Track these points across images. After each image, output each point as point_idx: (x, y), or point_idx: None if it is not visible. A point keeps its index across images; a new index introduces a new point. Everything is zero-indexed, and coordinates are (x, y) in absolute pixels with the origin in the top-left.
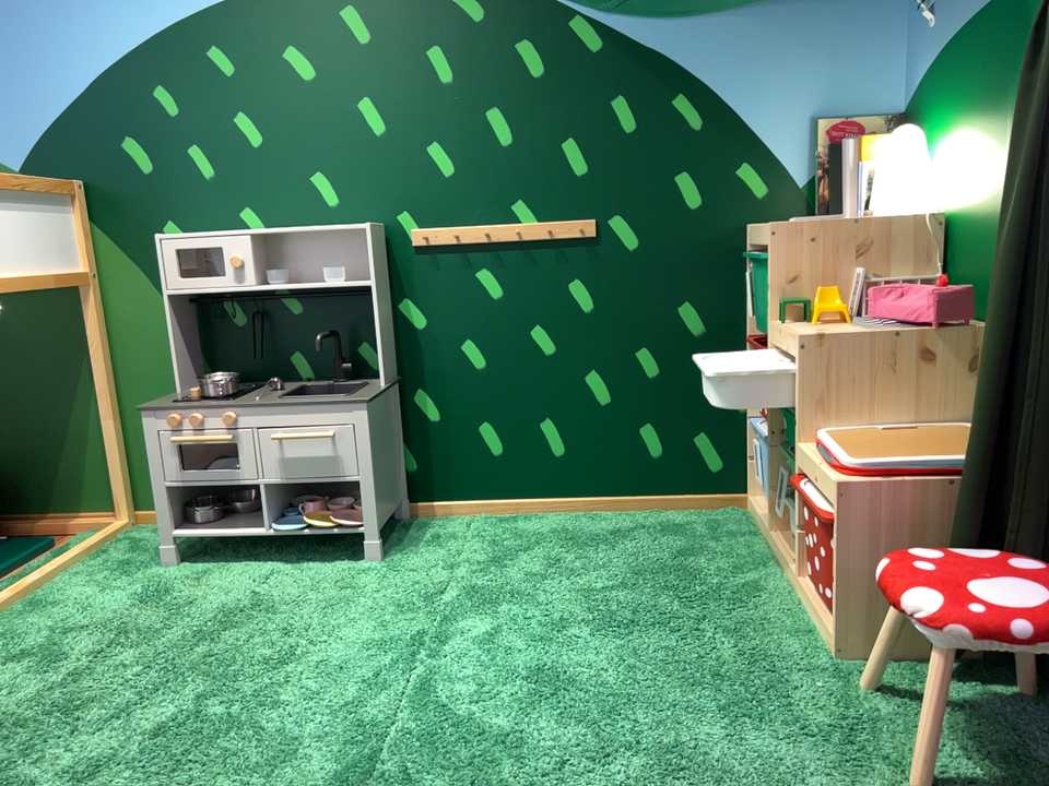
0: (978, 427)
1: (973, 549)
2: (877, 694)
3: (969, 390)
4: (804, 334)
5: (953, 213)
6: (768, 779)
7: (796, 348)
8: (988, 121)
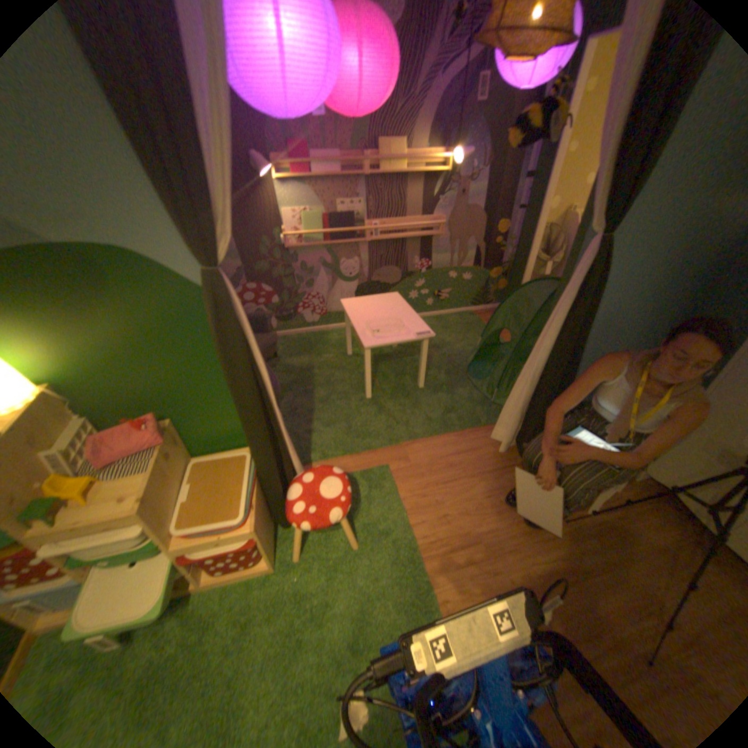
0: (262, 459)
1: (289, 491)
2: (299, 555)
3: (182, 450)
4: (127, 508)
5: (62, 379)
6: (360, 602)
7: (130, 519)
8: (77, 325)
